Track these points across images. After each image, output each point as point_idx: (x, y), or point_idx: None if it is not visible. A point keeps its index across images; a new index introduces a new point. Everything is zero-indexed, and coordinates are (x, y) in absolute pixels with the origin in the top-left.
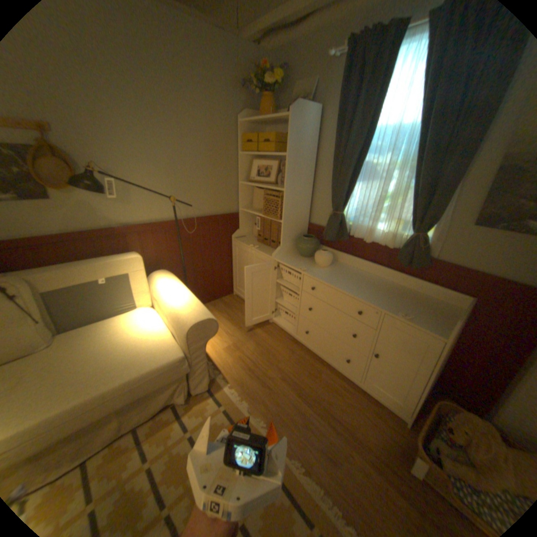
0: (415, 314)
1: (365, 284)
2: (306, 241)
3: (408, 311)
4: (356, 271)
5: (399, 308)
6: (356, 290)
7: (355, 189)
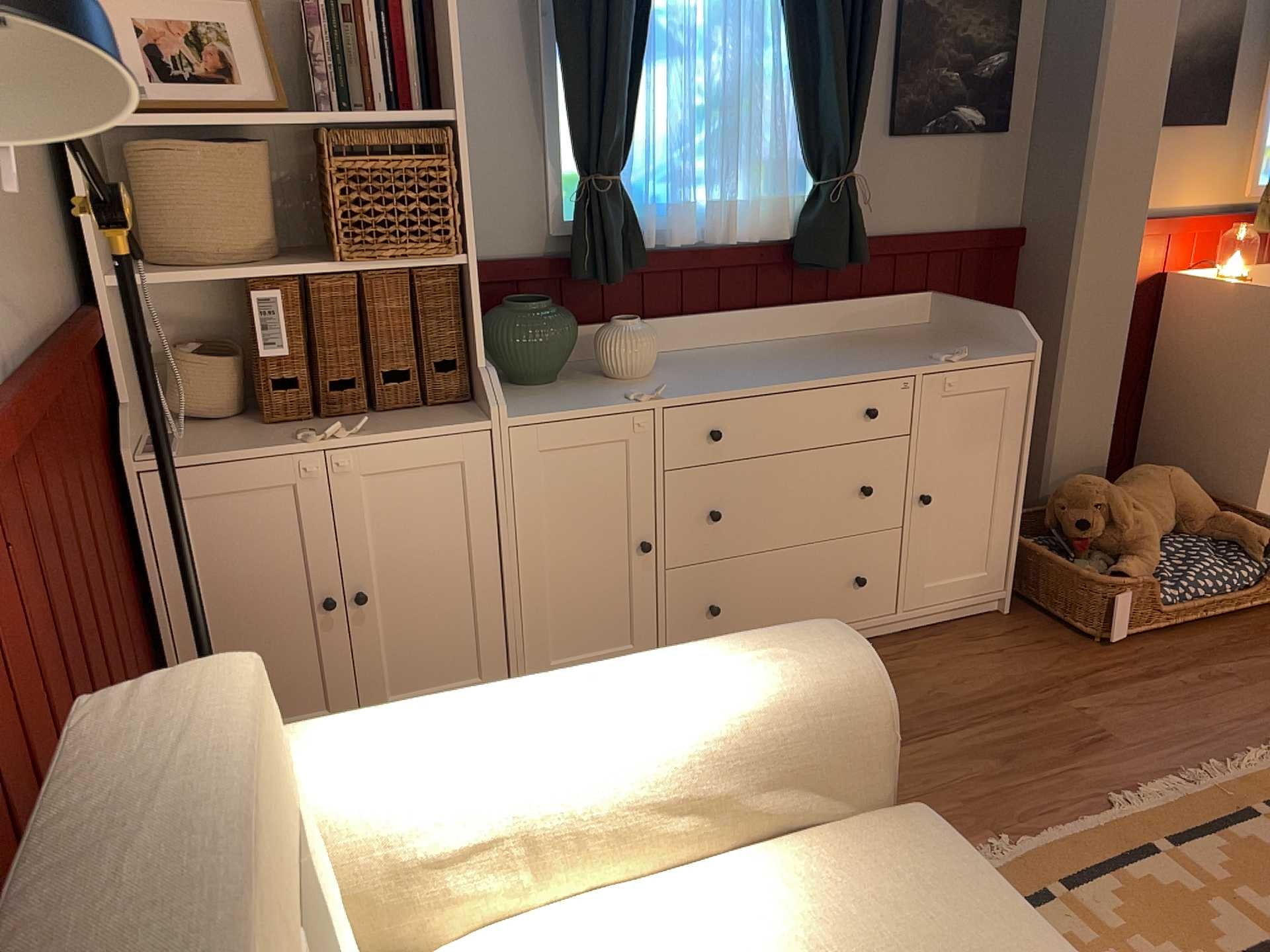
0: (948, 352)
1: (784, 360)
2: (551, 315)
3: (931, 355)
4: (705, 355)
5: (916, 359)
6: (817, 372)
7: (639, 93)
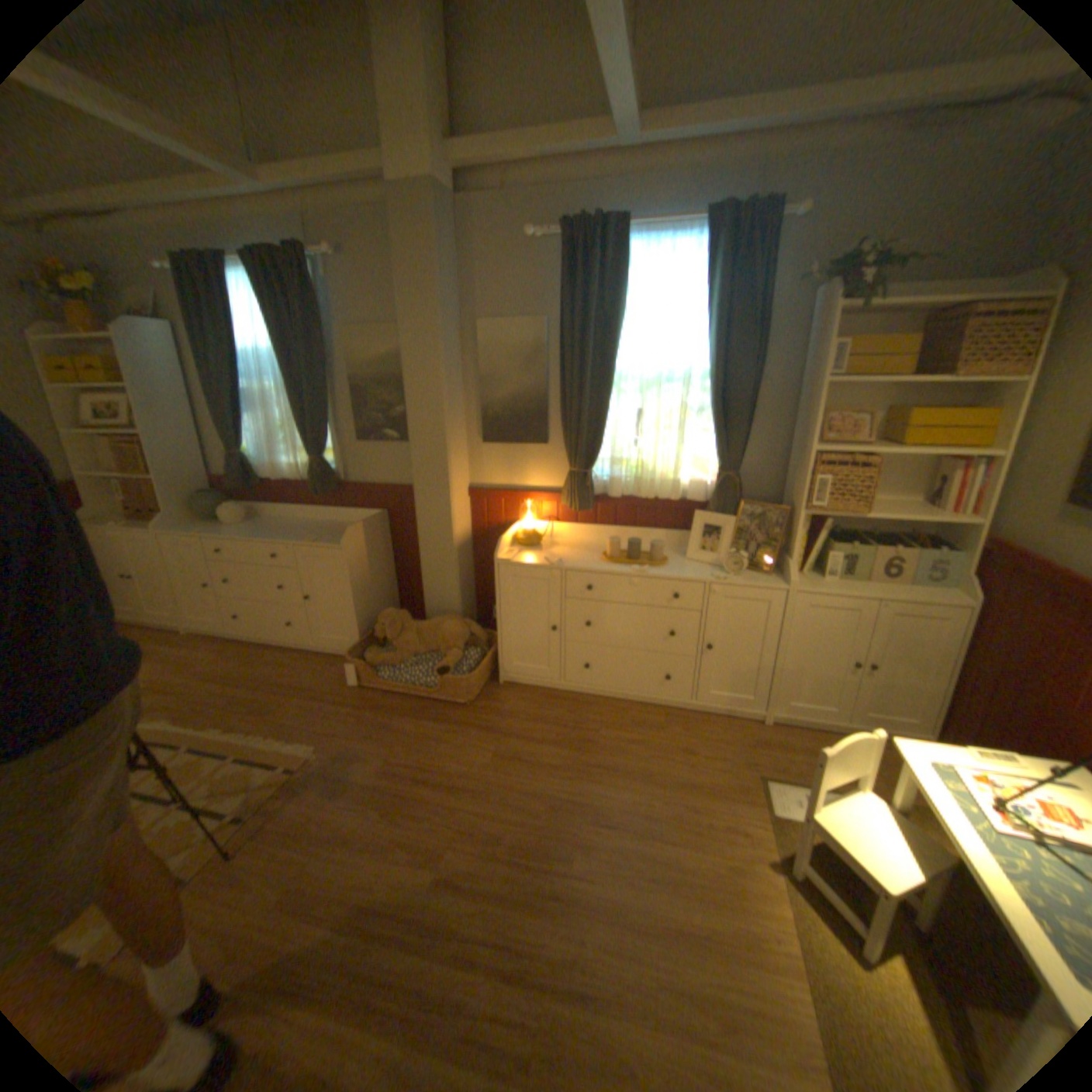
0: (320, 539)
1: (283, 529)
2: (199, 500)
3: (316, 539)
4: (279, 522)
5: (307, 539)
6: (265, 536)
7: (240, 423)
